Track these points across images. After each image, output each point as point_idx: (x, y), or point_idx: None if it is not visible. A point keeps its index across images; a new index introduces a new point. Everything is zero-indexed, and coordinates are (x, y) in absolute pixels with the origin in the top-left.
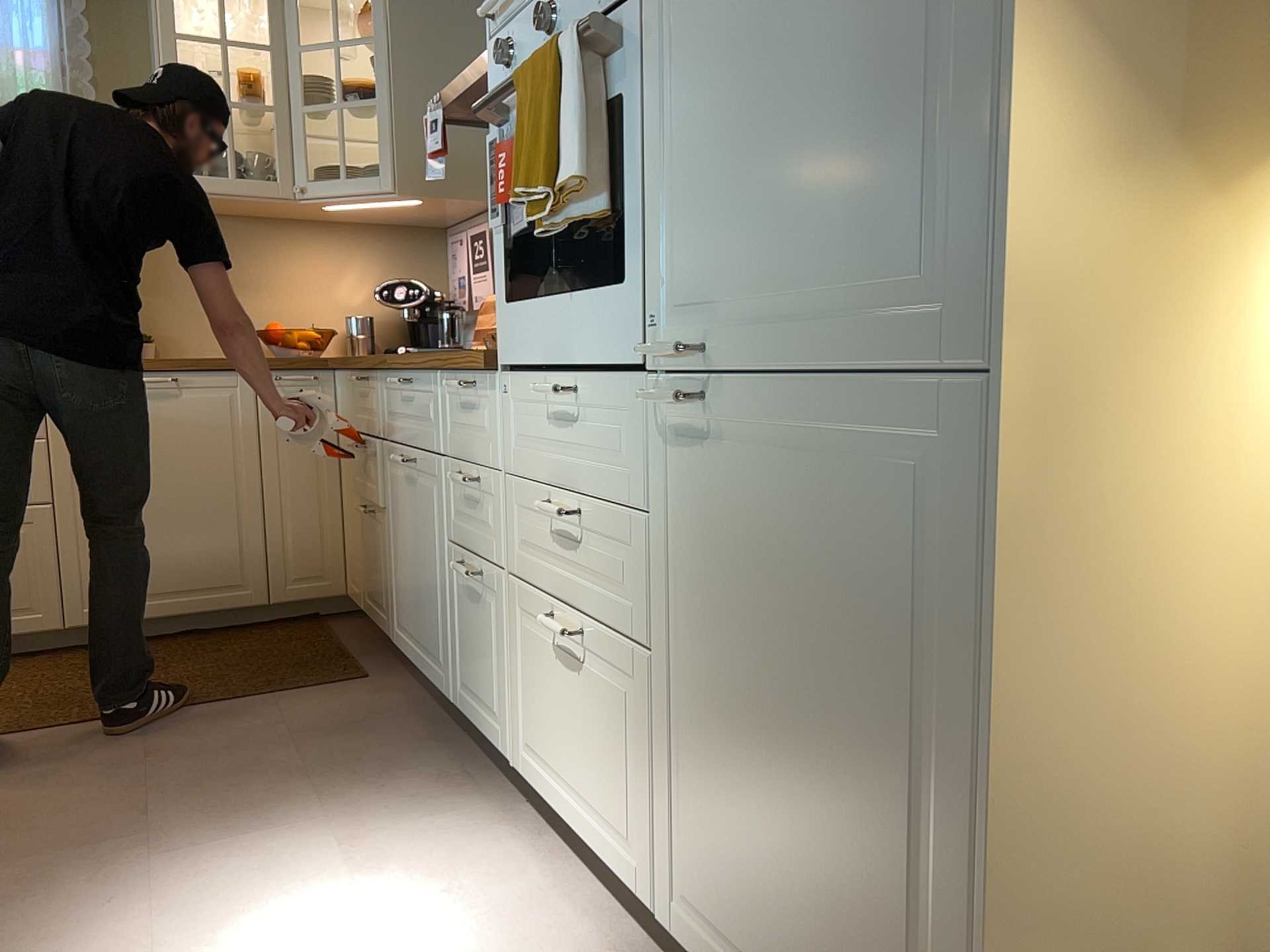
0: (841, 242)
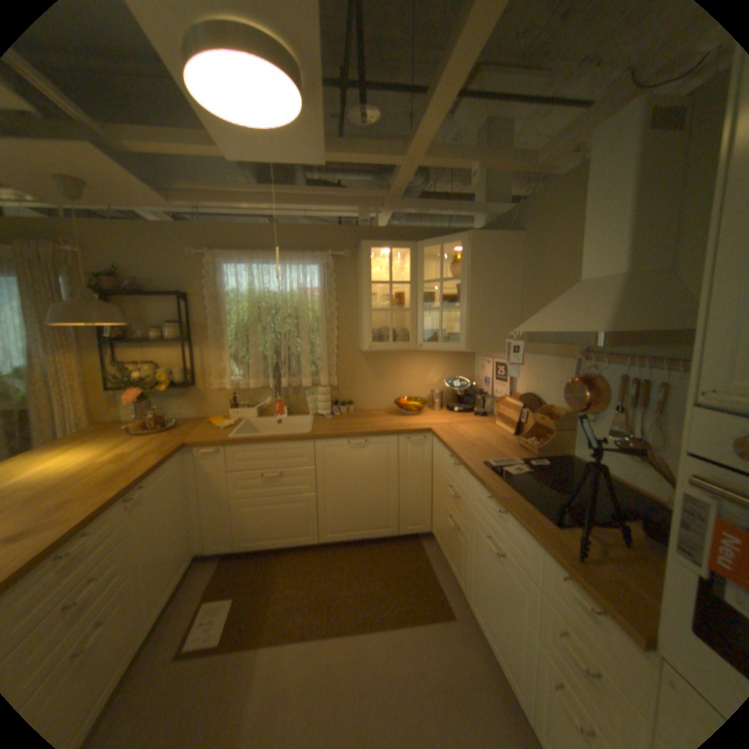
0: None
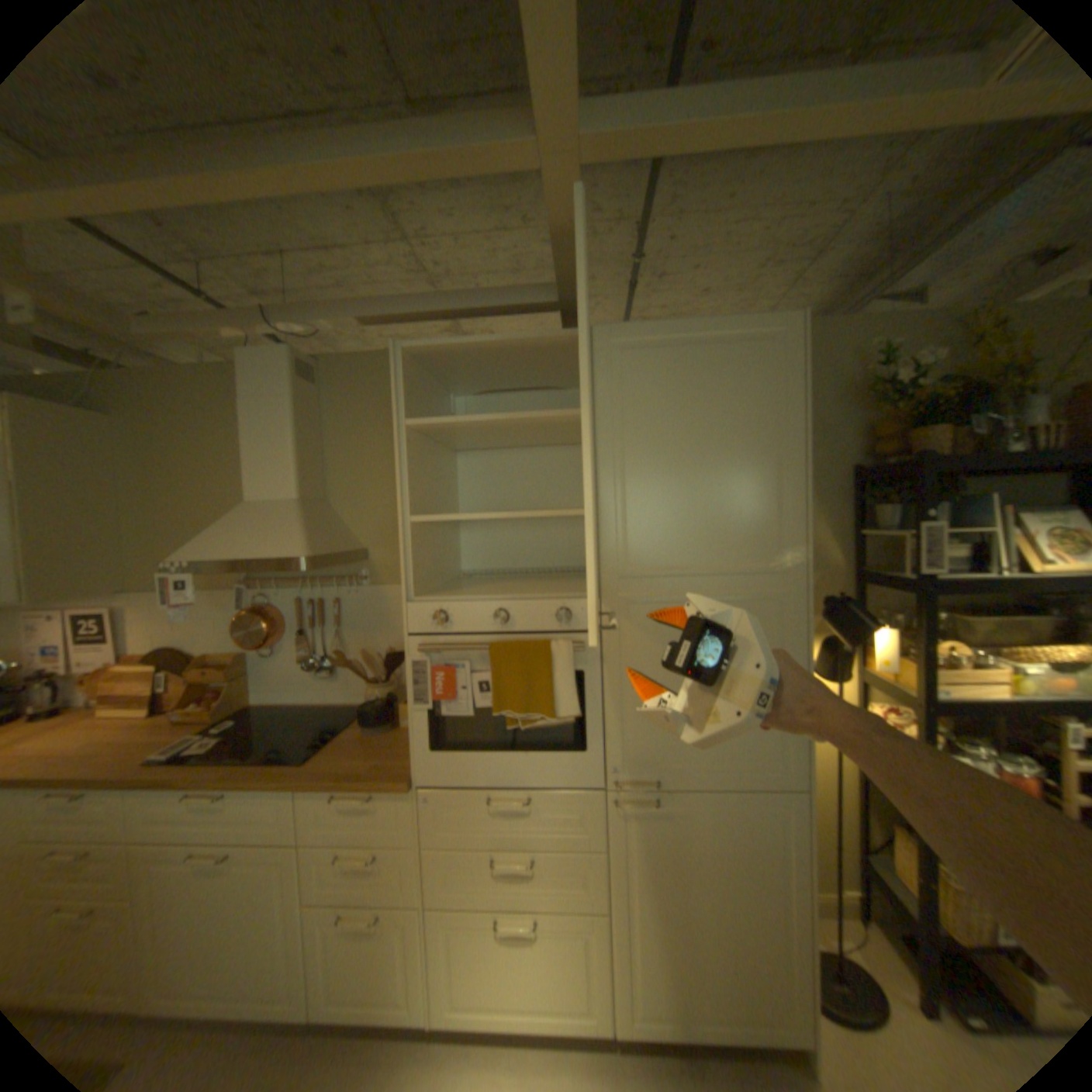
0: (732, 749)
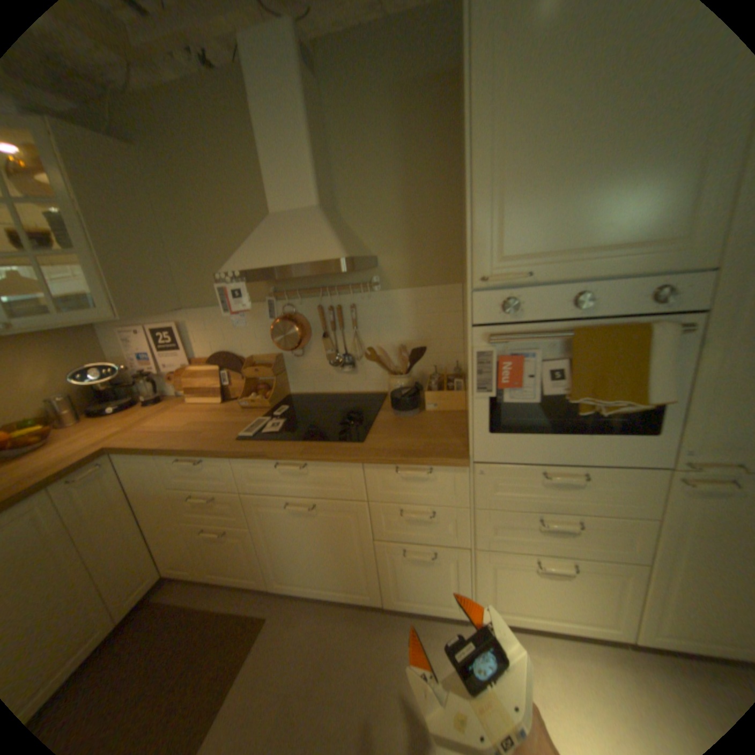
0: None
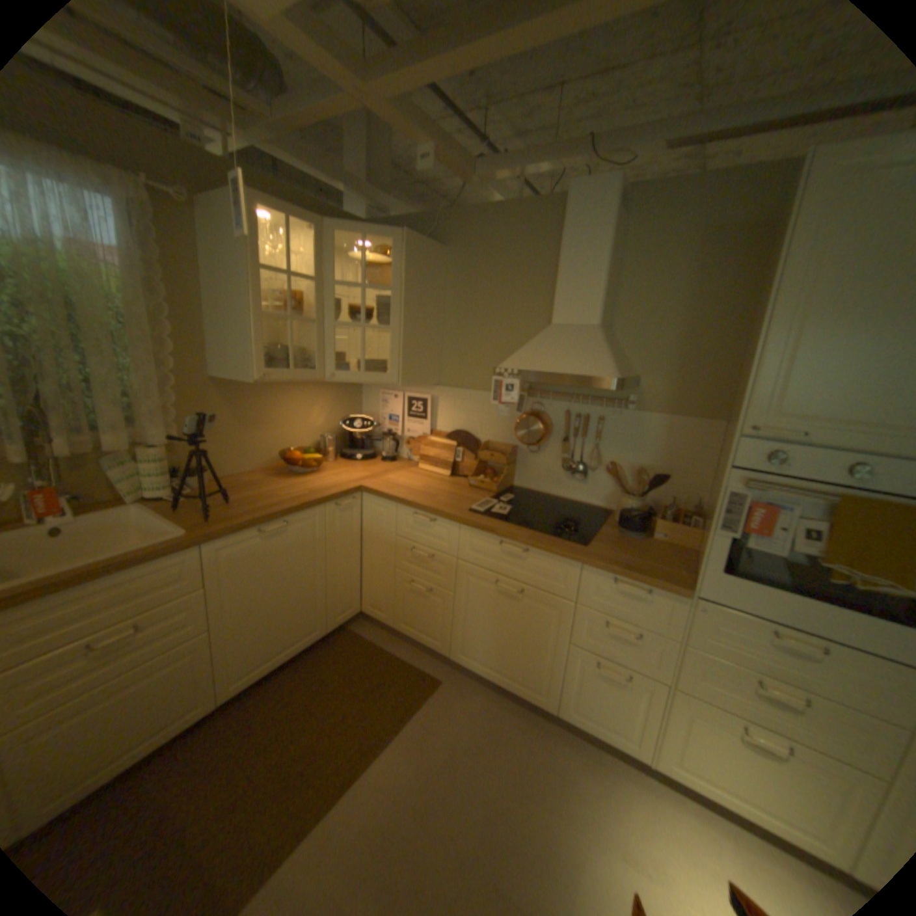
0: None
